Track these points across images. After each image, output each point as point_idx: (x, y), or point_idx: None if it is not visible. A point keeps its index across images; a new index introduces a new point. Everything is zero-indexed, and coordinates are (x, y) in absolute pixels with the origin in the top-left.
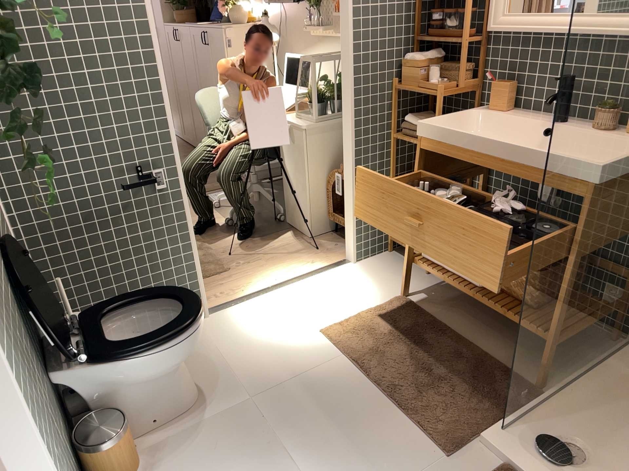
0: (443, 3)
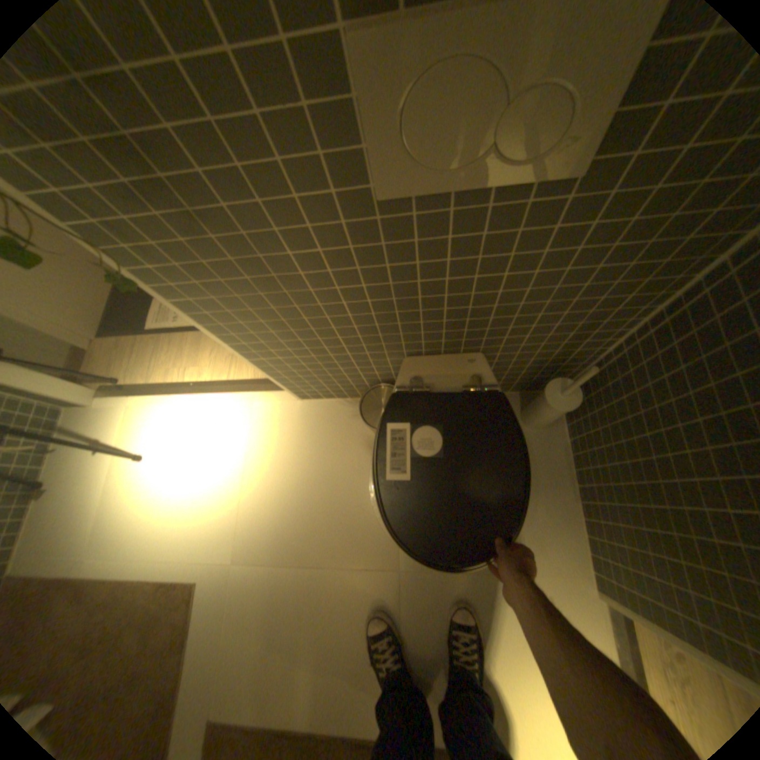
0: None
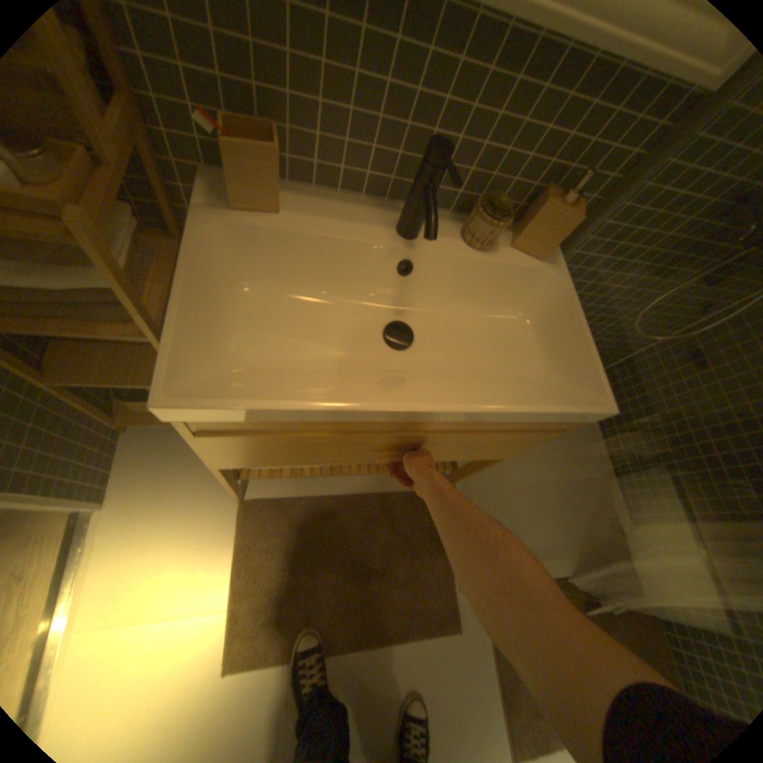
0: None
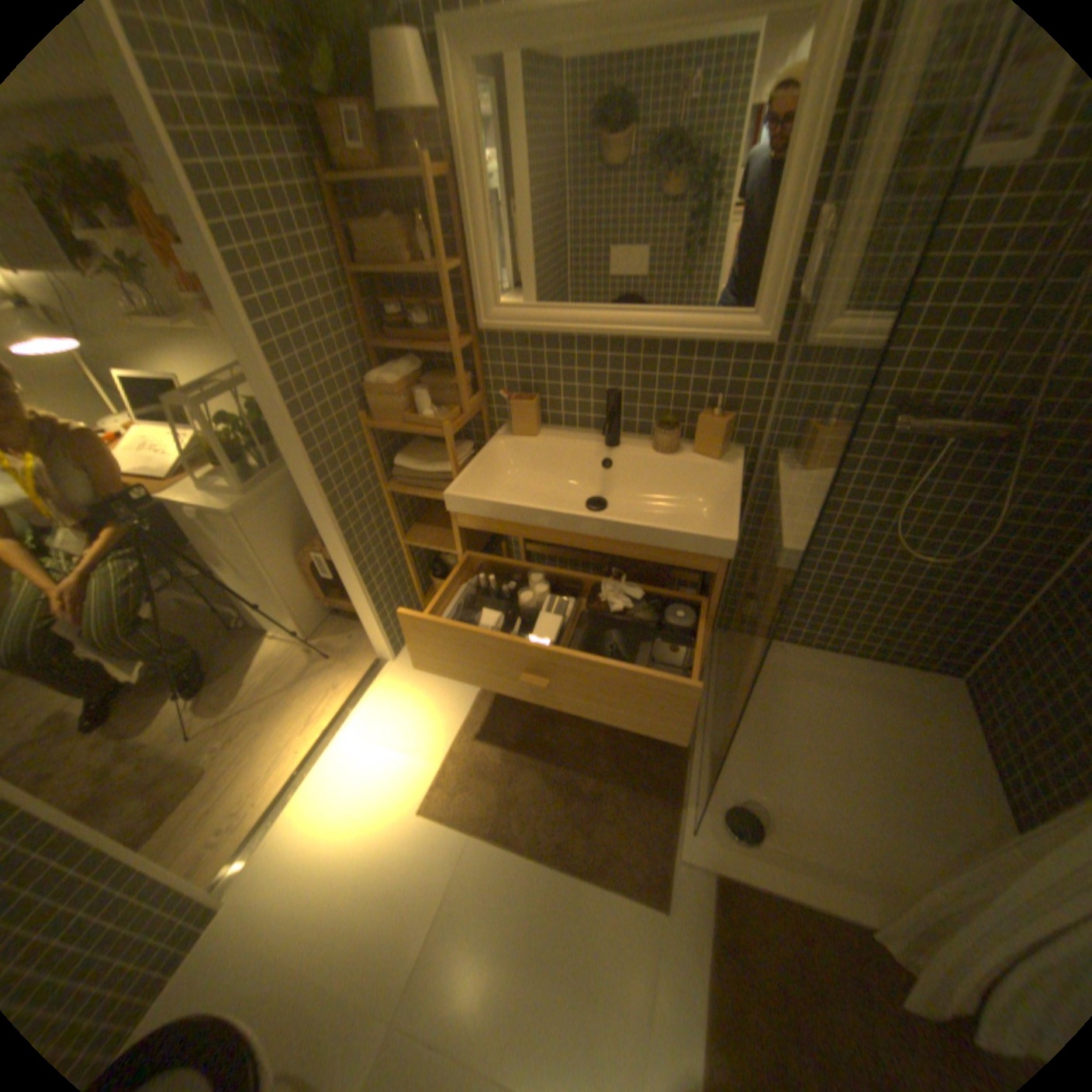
0: (398, 287)
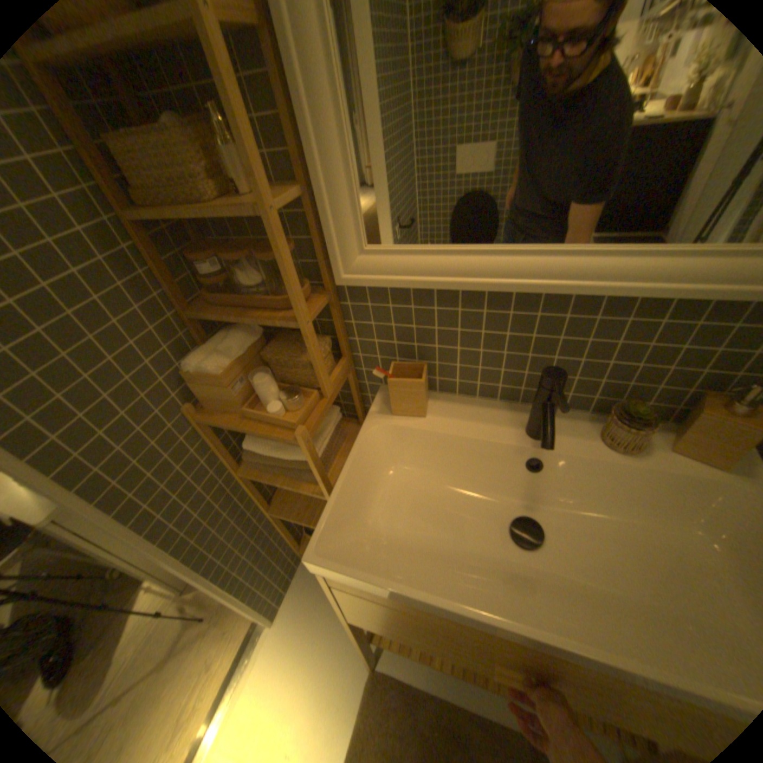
0: (208, 237)
